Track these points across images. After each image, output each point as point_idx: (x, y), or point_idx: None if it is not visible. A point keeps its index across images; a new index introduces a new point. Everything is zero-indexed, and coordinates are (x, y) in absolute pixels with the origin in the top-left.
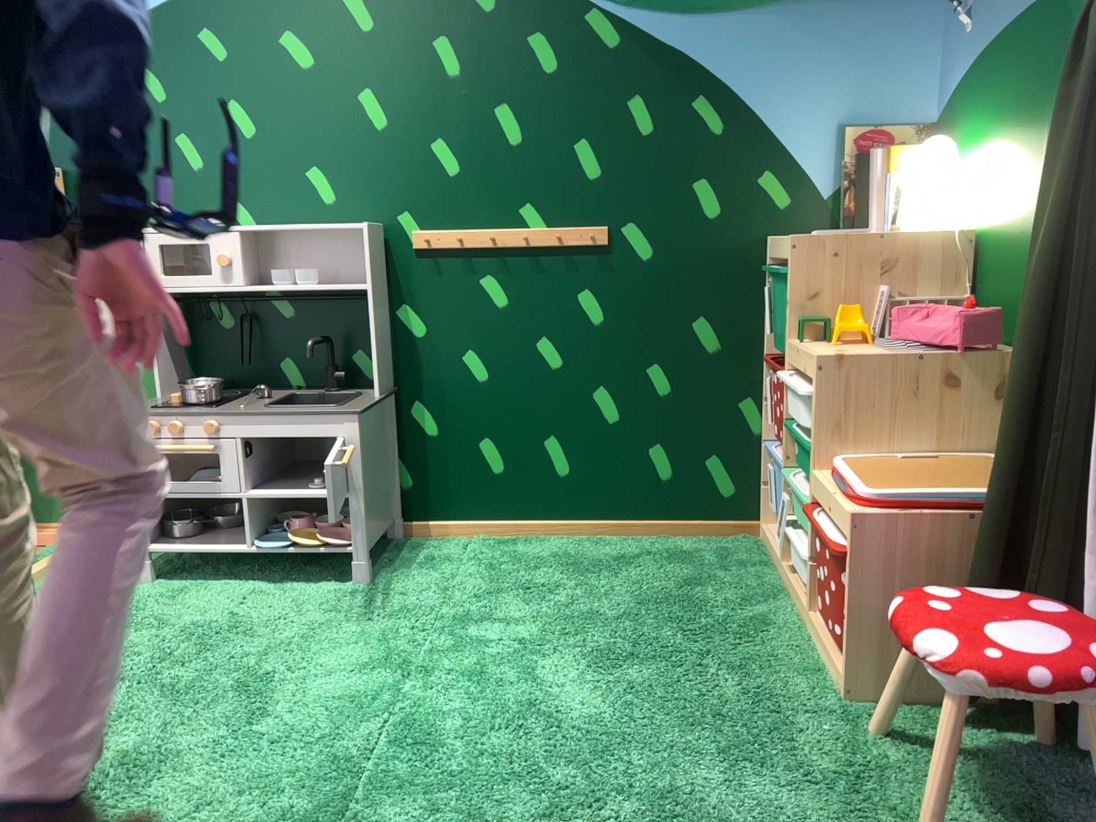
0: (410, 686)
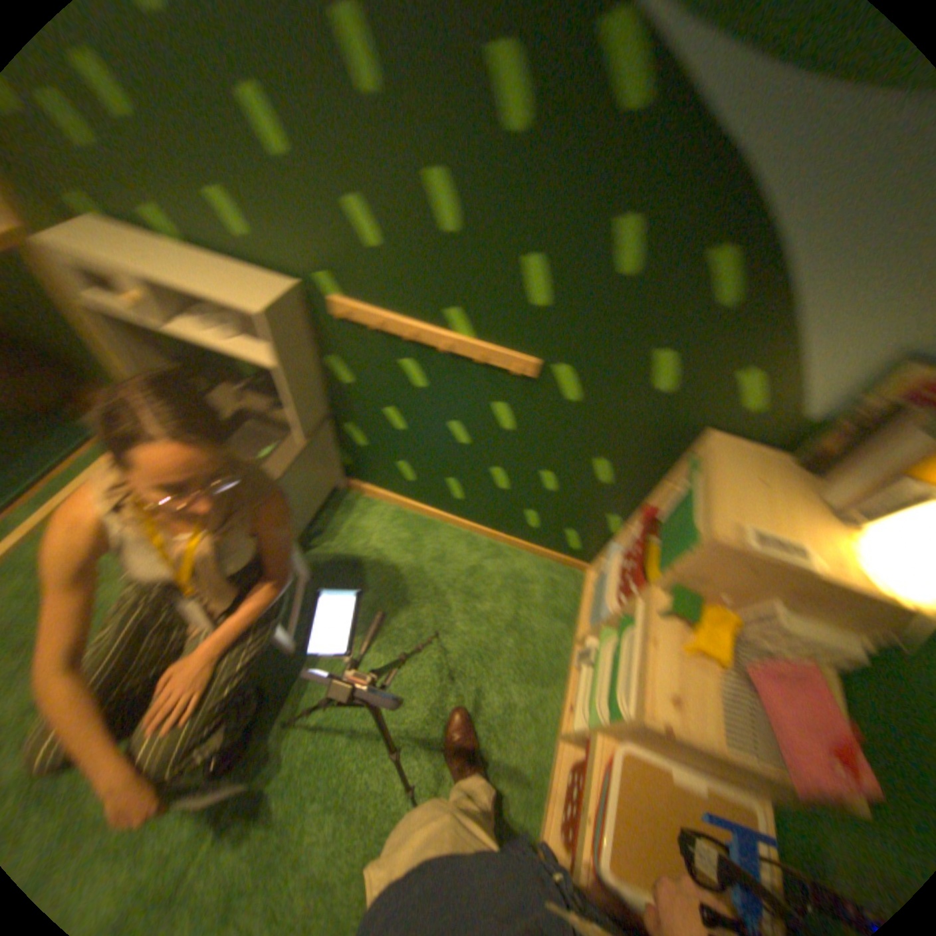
0: (273, 725)
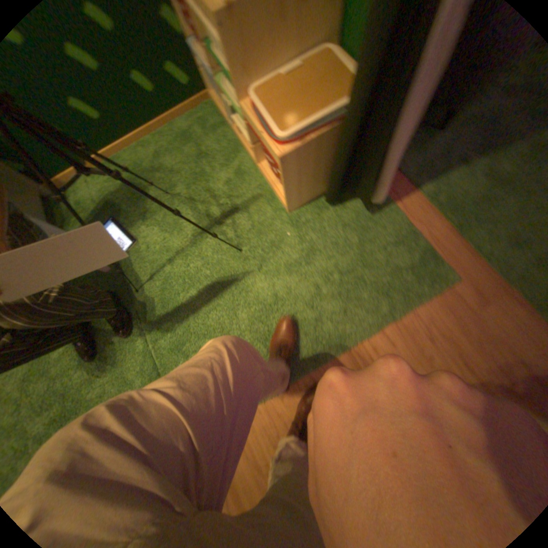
0: (129, 296)
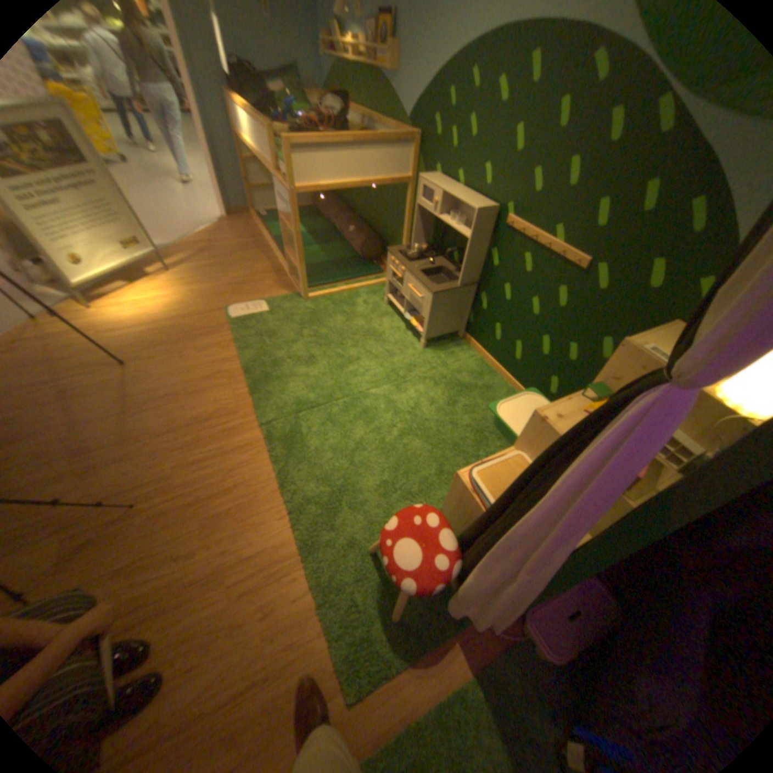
0: (374, 391)
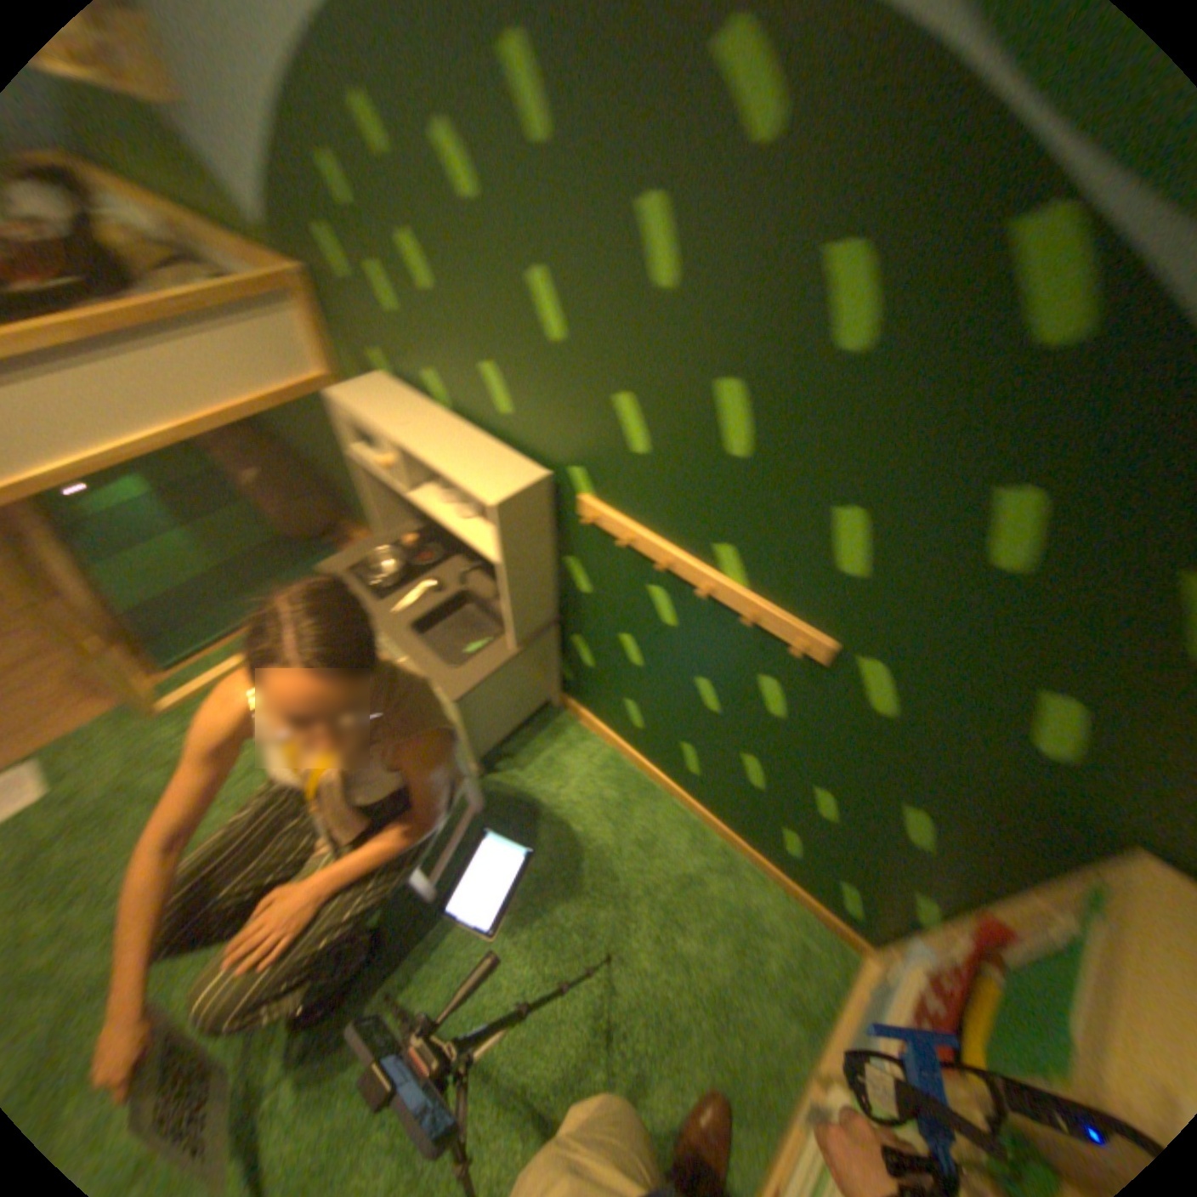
0: (378, 991)
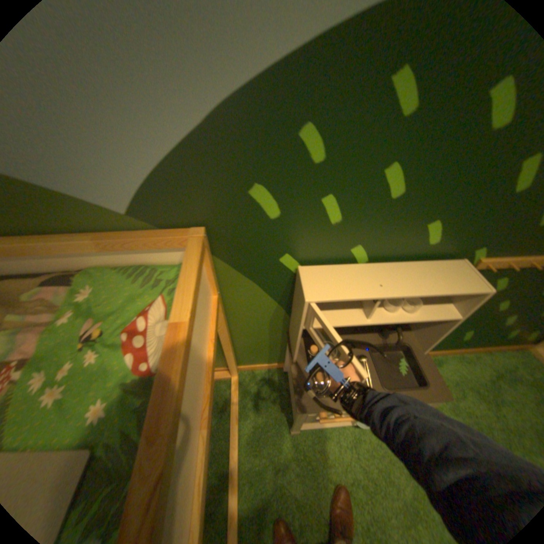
0: None
